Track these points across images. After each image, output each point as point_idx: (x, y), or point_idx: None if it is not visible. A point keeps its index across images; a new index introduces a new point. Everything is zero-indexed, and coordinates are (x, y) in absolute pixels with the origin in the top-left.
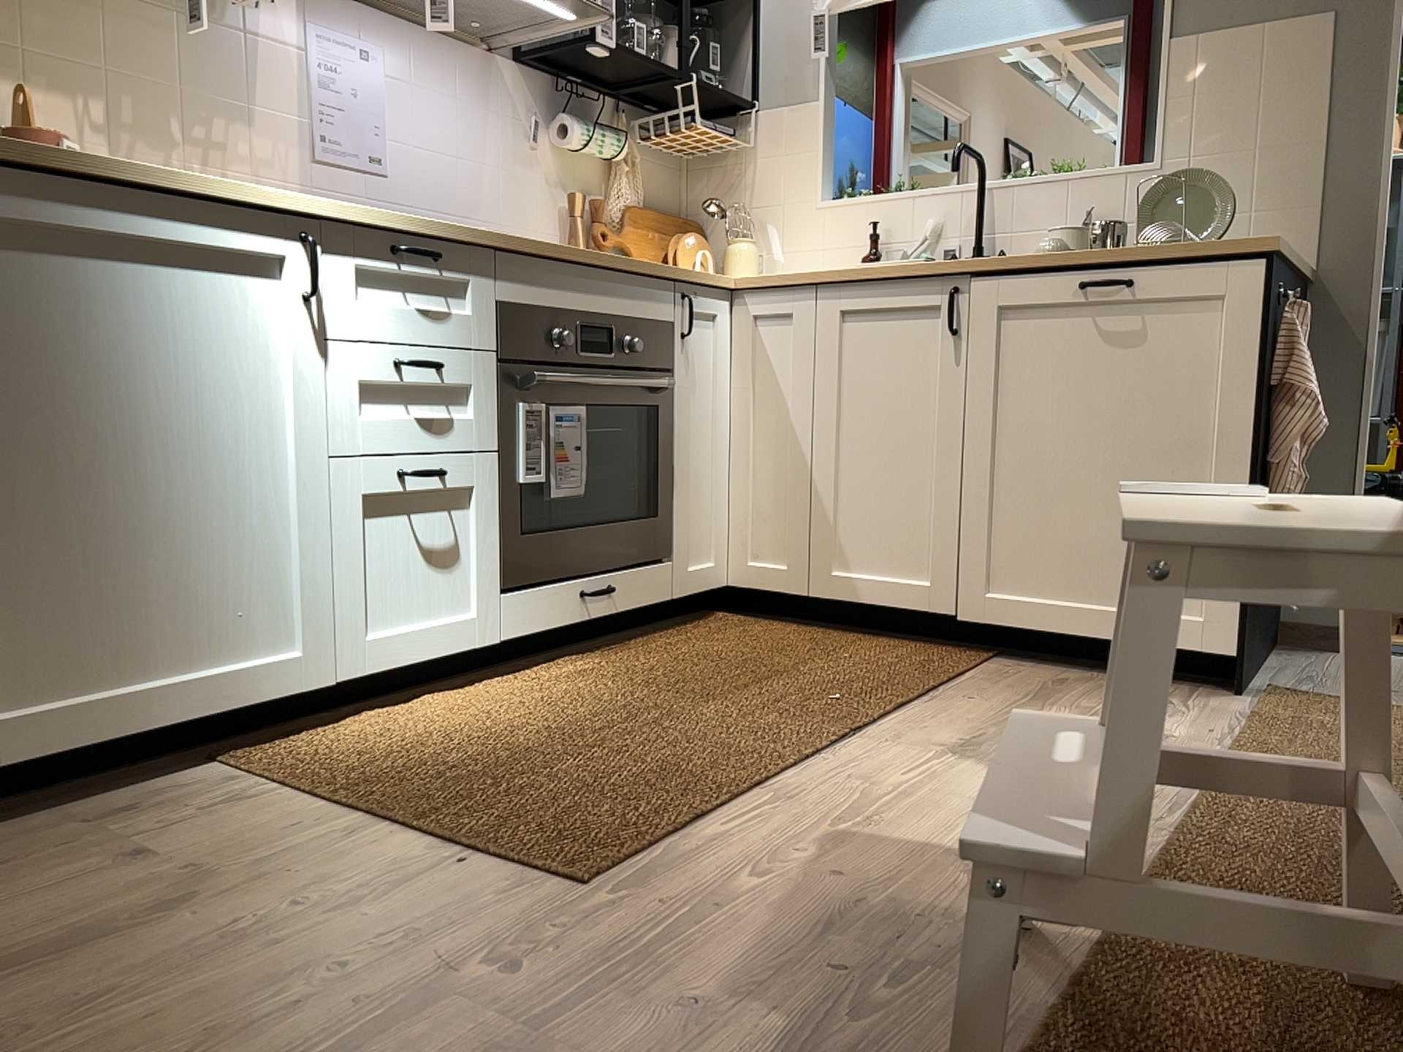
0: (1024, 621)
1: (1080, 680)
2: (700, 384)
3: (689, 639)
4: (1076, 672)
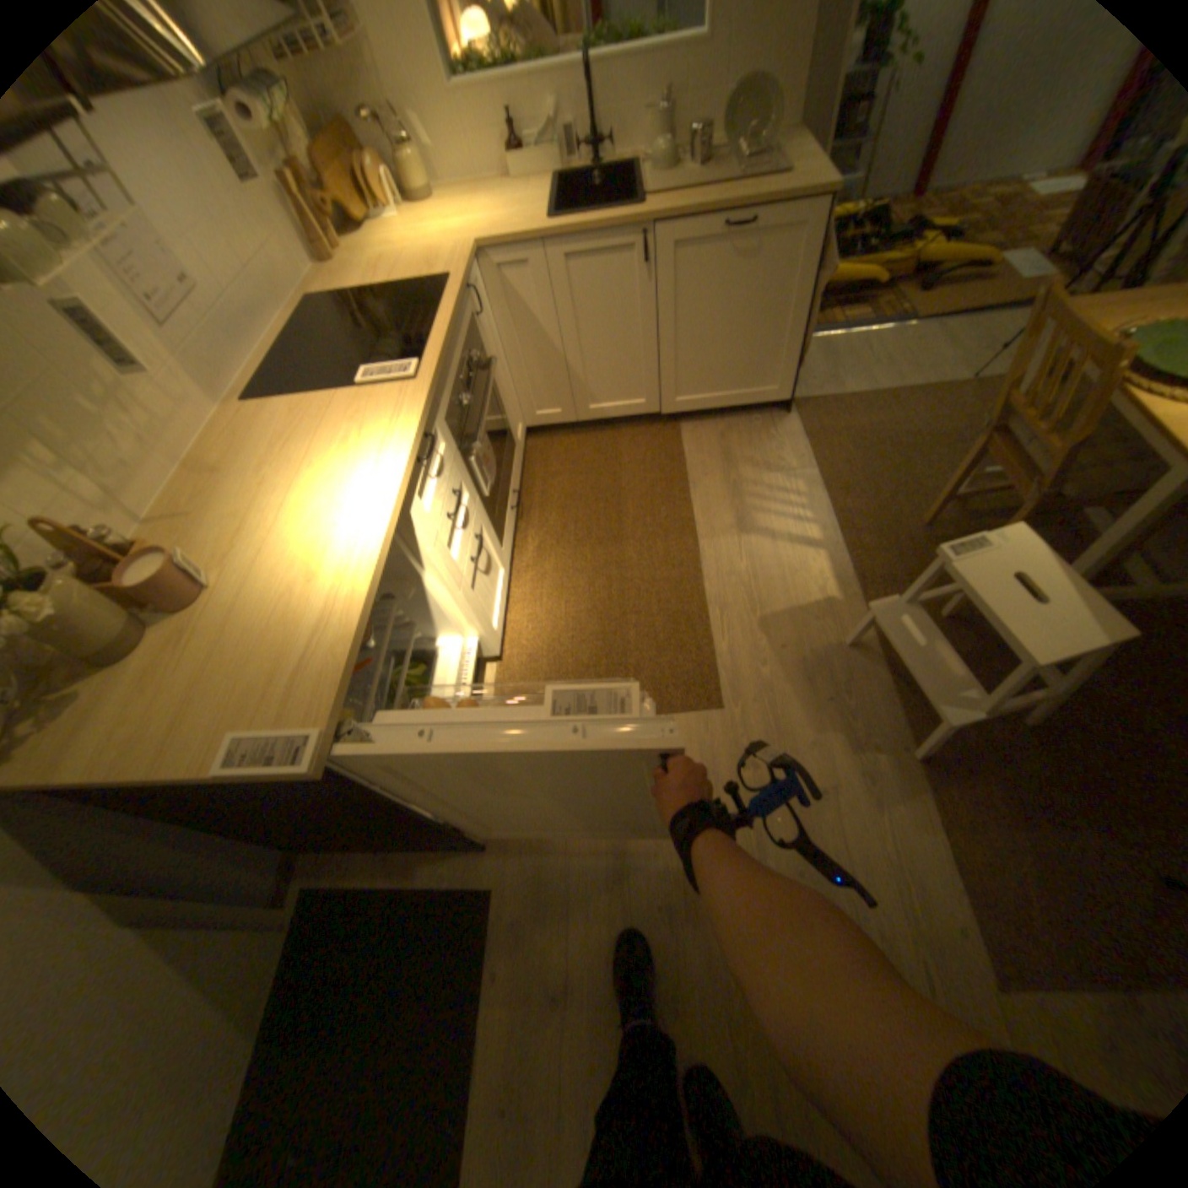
0: (694, 407)
1: (729, 433)
2: (487, 335)
3: (545, 483)
4: (721, 425)
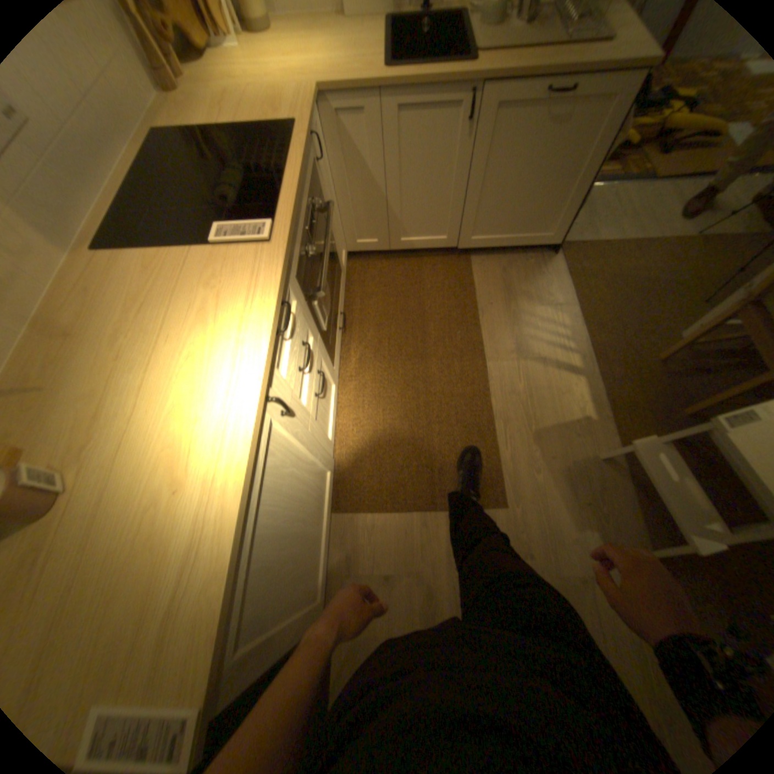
0: (485, 244)
1: (510, 267)
2: (323, 175)
3: (363, 301)
4: (503, 259)
